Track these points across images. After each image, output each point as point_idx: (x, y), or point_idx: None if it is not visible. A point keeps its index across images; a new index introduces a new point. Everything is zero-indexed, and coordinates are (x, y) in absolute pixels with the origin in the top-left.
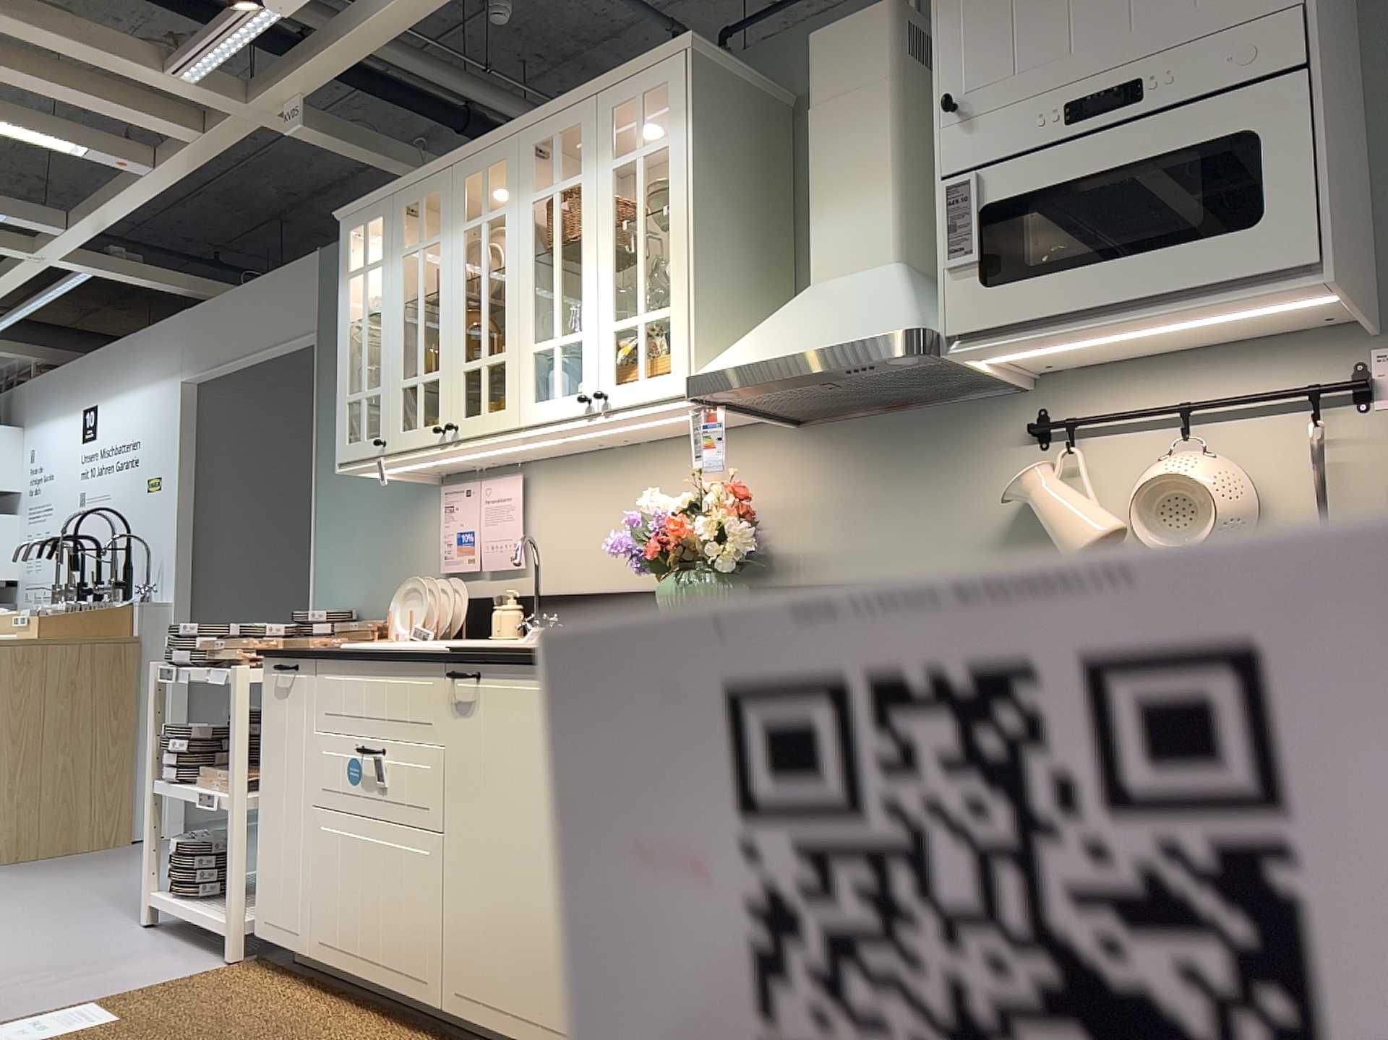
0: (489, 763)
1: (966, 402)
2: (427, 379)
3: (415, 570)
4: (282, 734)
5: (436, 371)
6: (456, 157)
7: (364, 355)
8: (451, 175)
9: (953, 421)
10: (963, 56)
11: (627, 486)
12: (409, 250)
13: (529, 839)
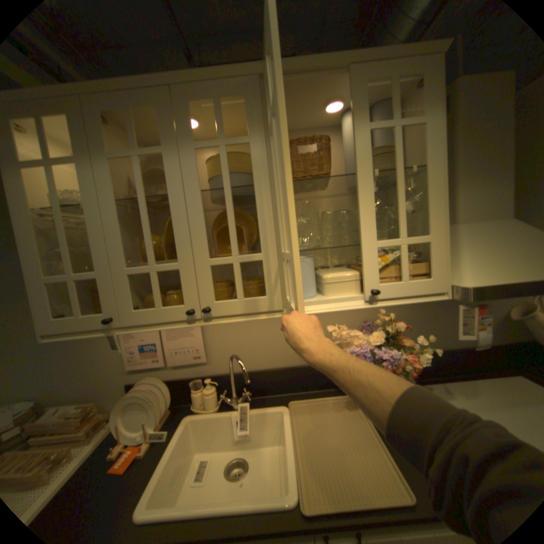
0: None
1: None
2: (163, 269)
3: (96, 369)
4: None
5: (174, 263)
6: (176, 76)
7: (61, 242)
8: (168, 91)
9: None
10: None
11: None
12: (114, 153)
13: None
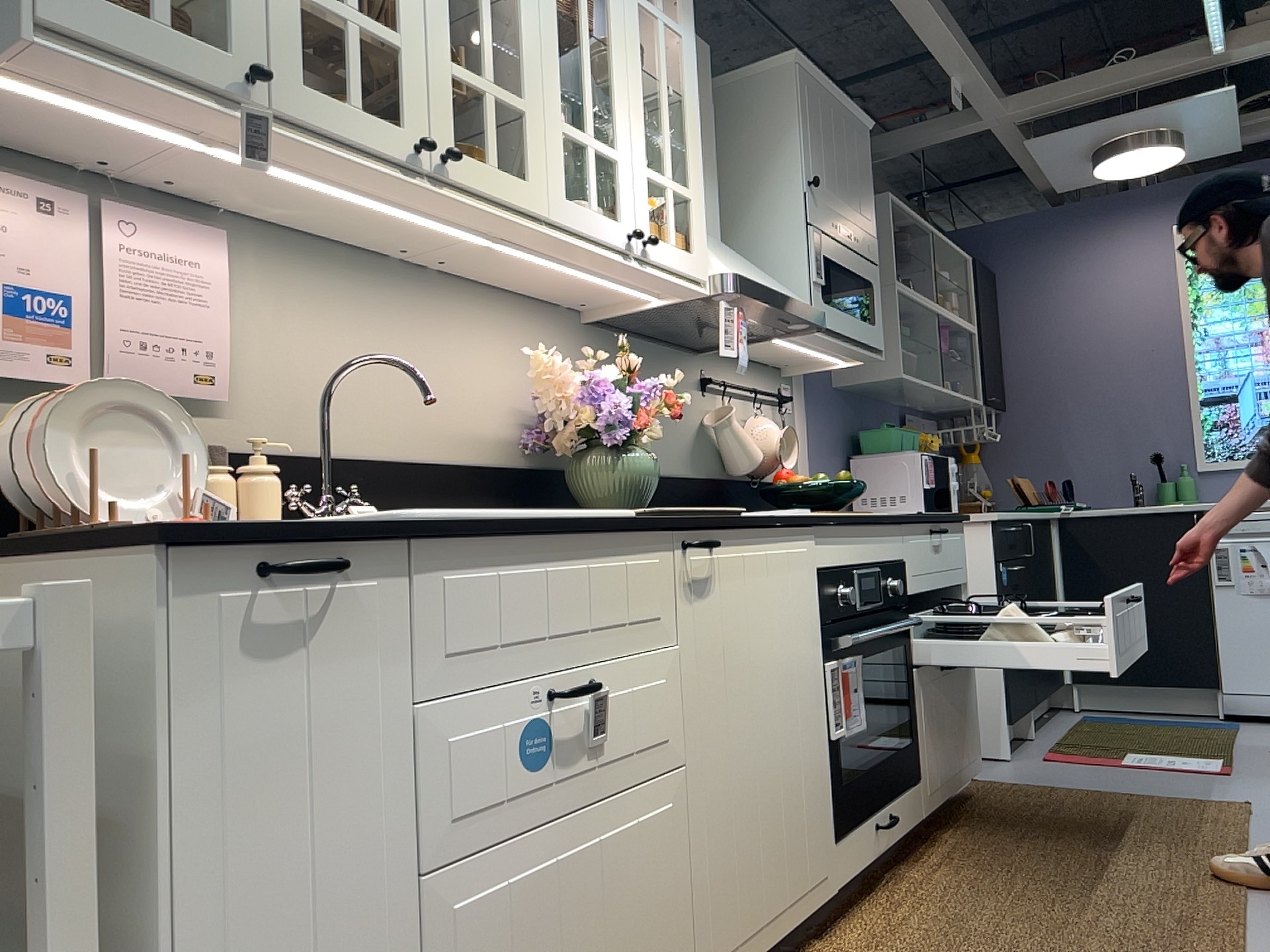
0: (730, 647)
1: (677, 349)
2: (373, 31)
3: None
4: (278, 757)
5: (393, 32)
6: None
7: None
8: None
9: (671, 360)
10: (813, 158)
11: (415, 321)
12: None
13: (770, 715)
